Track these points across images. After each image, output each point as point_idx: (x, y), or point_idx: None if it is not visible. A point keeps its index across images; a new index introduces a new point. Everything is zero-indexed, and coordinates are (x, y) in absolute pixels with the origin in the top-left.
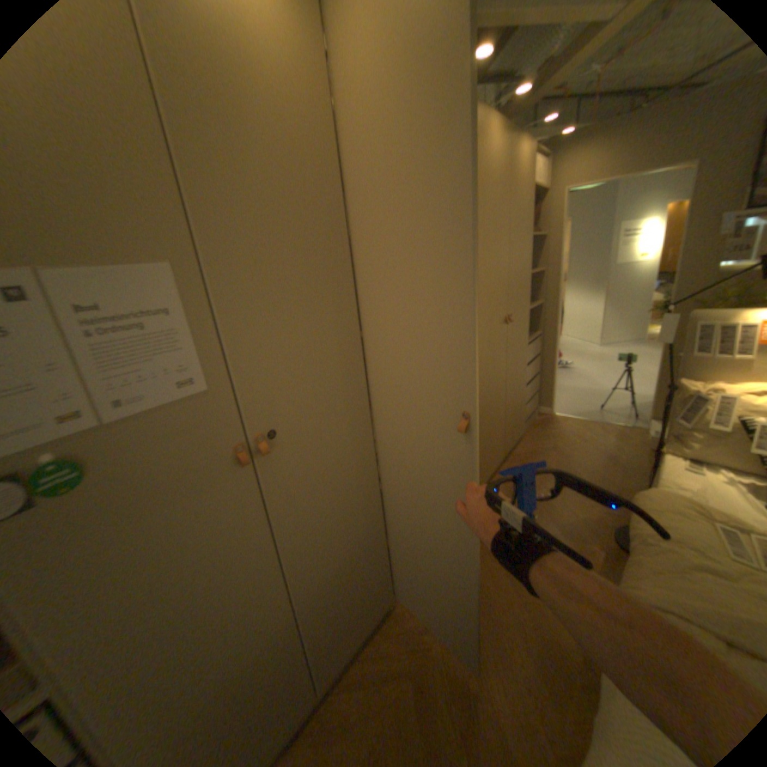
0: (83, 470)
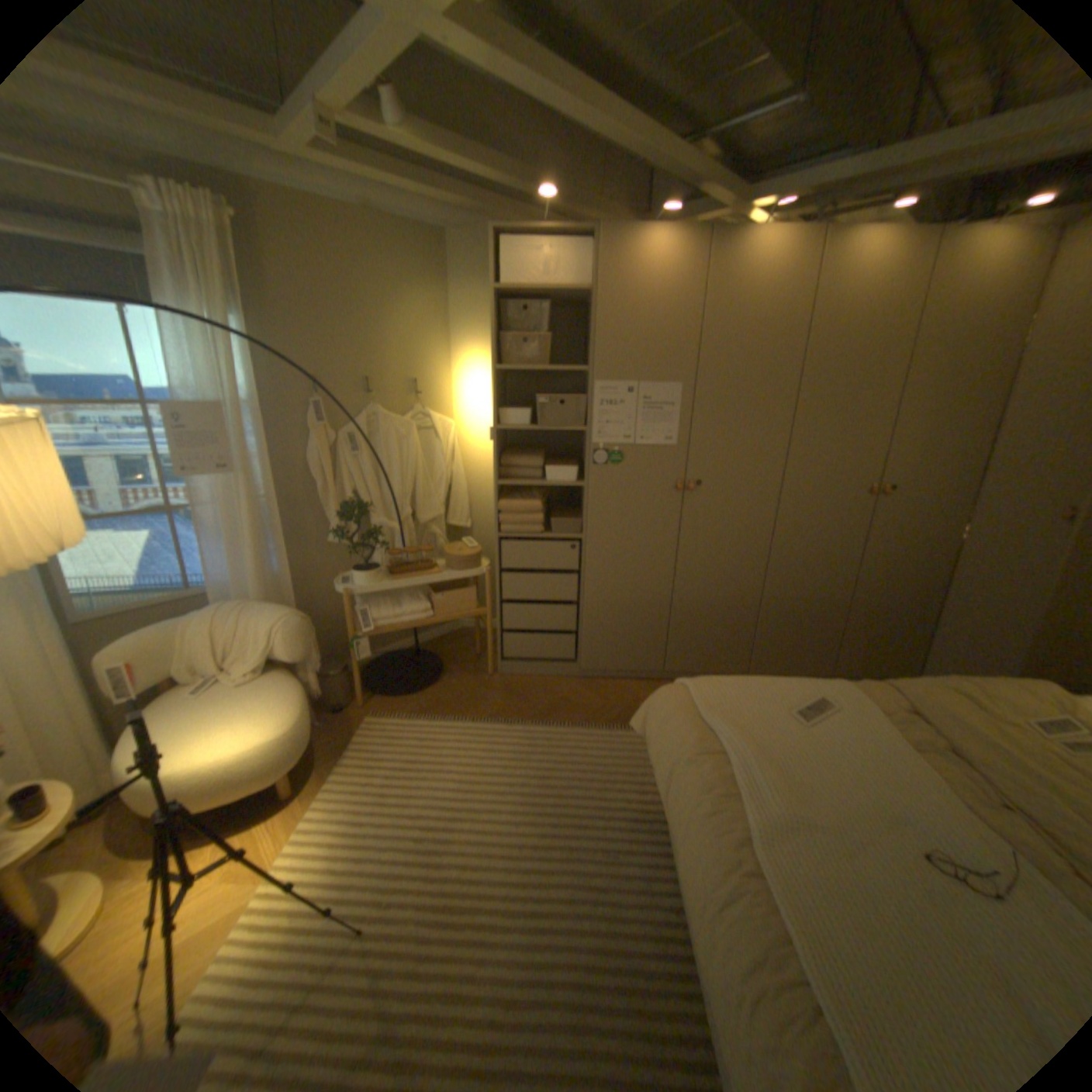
0: (621, 460)
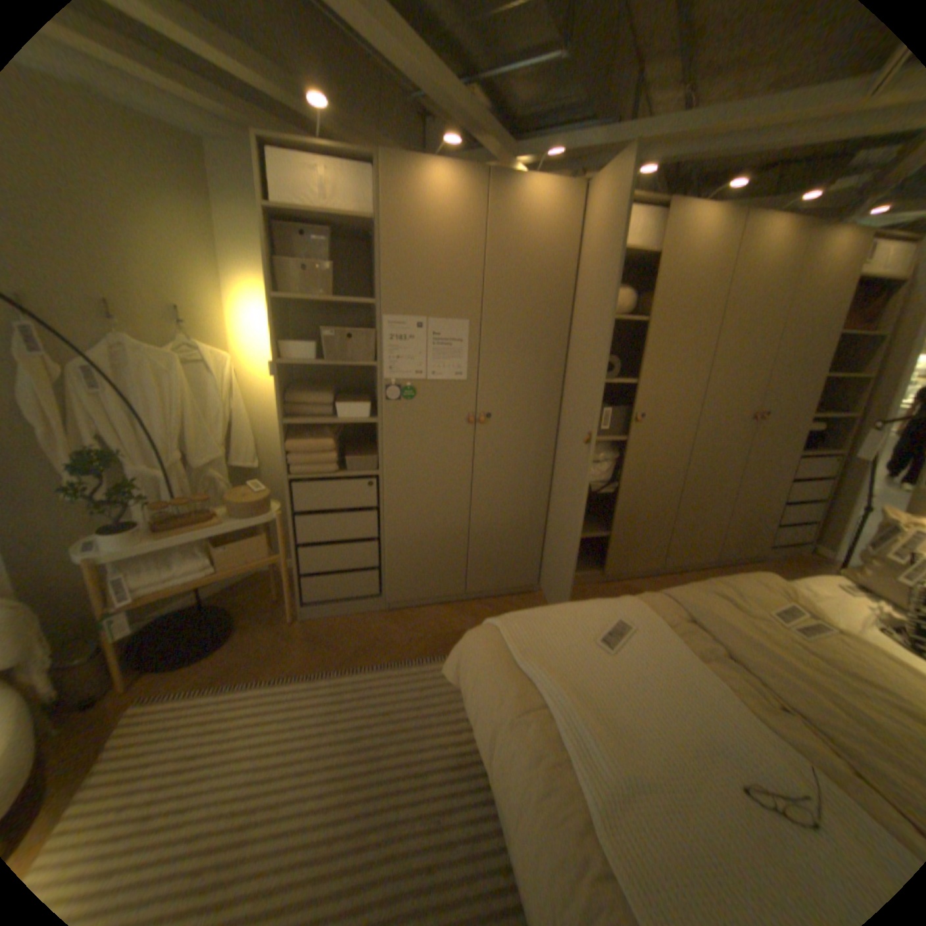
0: (414, 395)
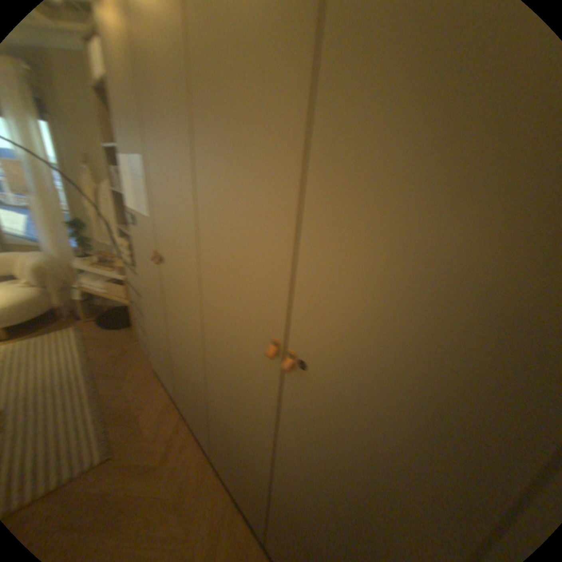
0: (132, 223)
